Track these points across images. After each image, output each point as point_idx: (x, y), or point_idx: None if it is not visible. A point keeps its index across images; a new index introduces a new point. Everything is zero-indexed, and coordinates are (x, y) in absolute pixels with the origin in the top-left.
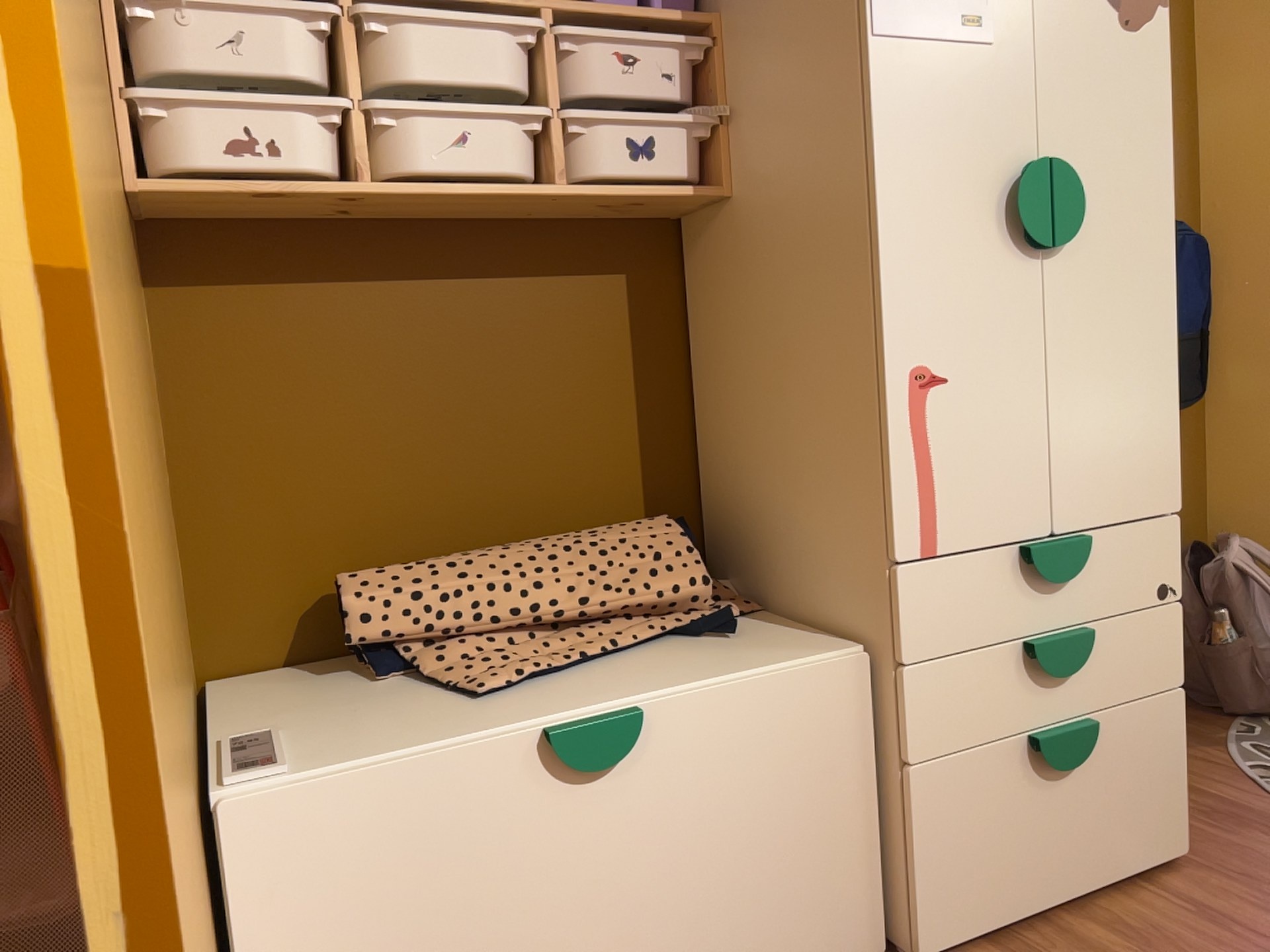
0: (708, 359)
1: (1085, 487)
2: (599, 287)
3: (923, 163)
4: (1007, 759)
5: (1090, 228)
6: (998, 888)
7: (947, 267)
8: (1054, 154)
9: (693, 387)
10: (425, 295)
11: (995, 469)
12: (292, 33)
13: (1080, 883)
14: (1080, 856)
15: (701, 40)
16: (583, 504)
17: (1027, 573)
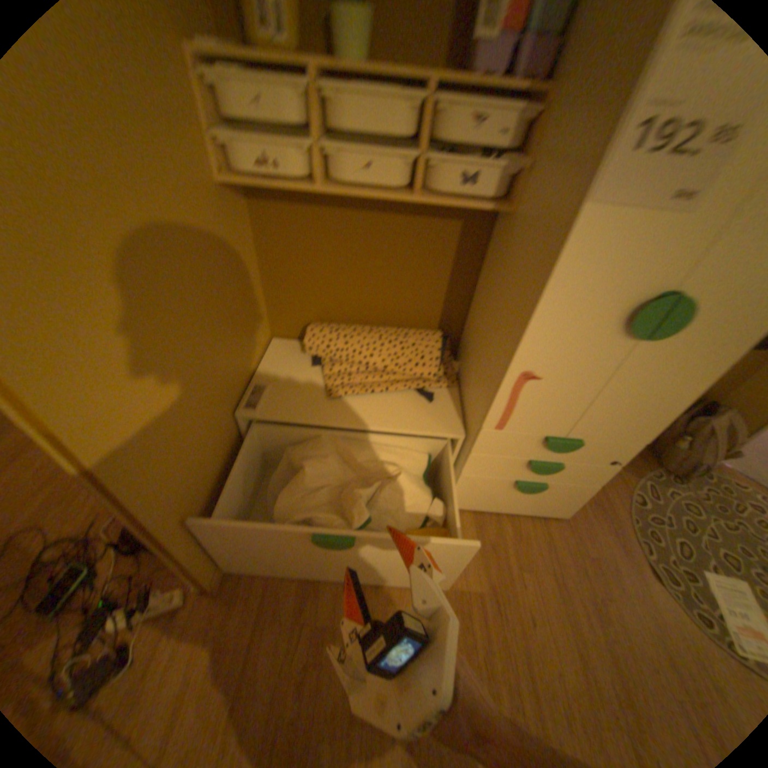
0: (484, 276)
1: (594, 427)
2: (445, 227)
3: (584, 282)
4: (502, 482)
5: (688, 330)
6: (481, 504)
7: (569, 334)
8: (692, 287)
9: (477, 281)
10: (360, 218)
11: (548, 412)
12: (283, 92)
13: (515, 512)
14: (519, 507)
15: (543, 98)
16: (412, 315)
17: (544, 443)
